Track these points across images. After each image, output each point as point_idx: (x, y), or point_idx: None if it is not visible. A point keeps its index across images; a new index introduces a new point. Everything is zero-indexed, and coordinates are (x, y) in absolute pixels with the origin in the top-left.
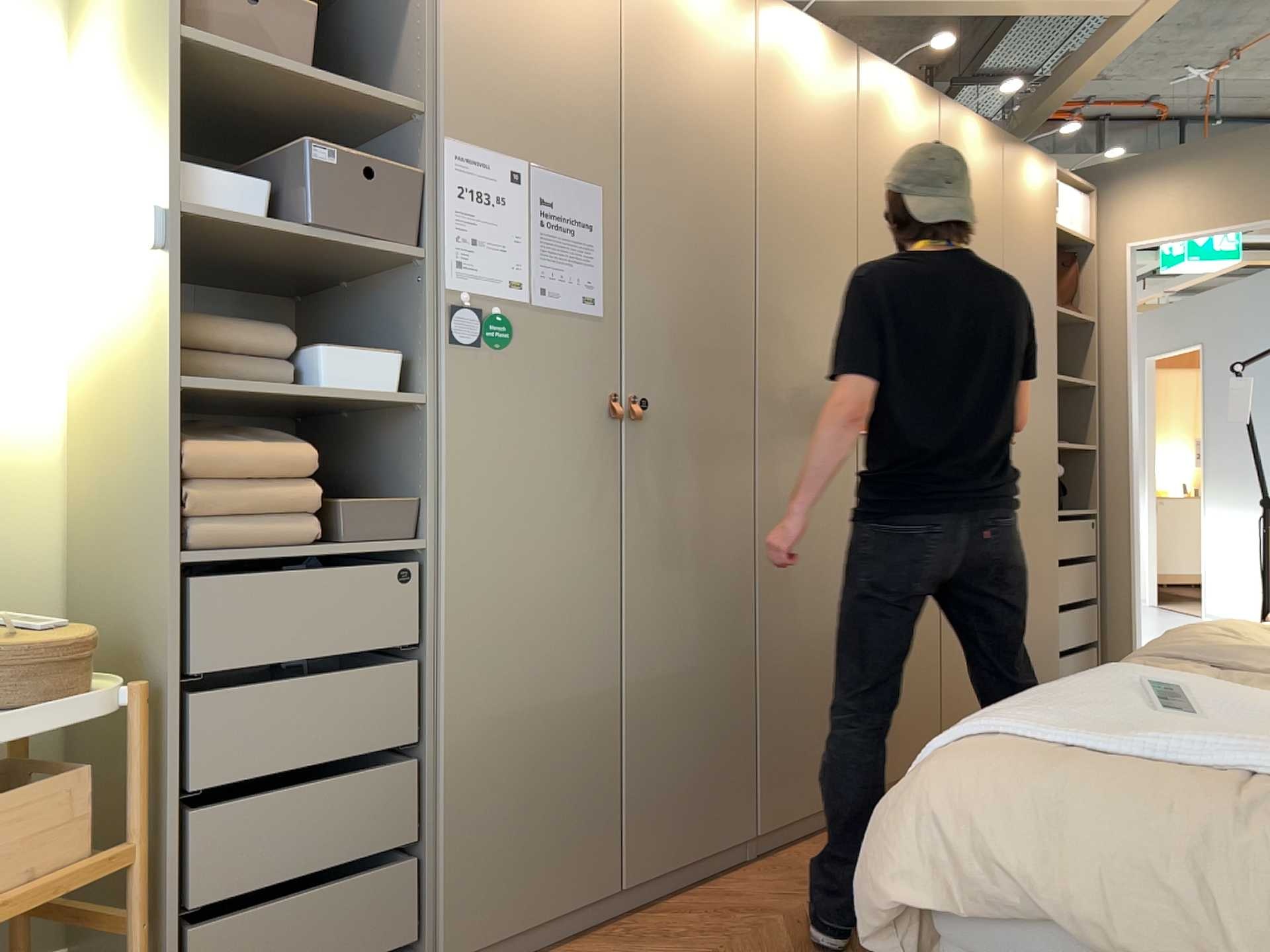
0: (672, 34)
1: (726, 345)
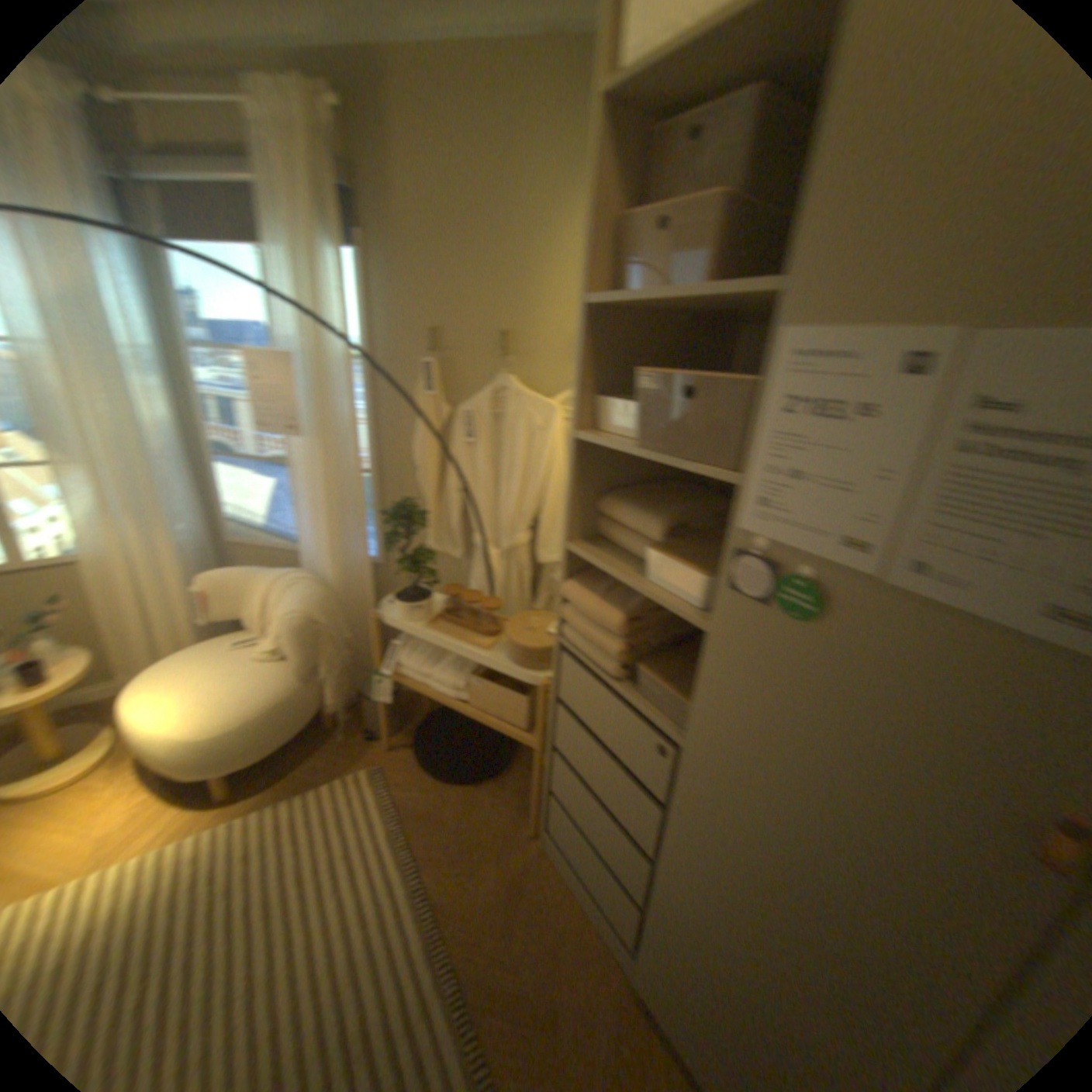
0: None
1: None
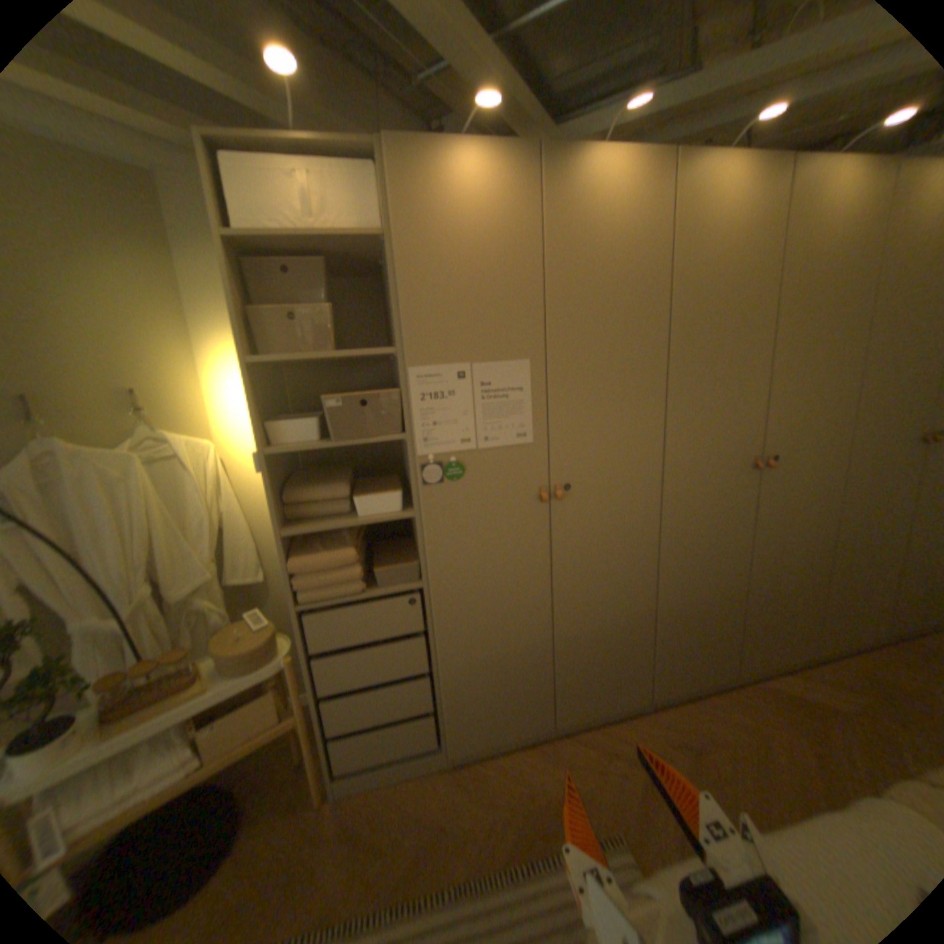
0: (588, 226)
1: (635, 437)
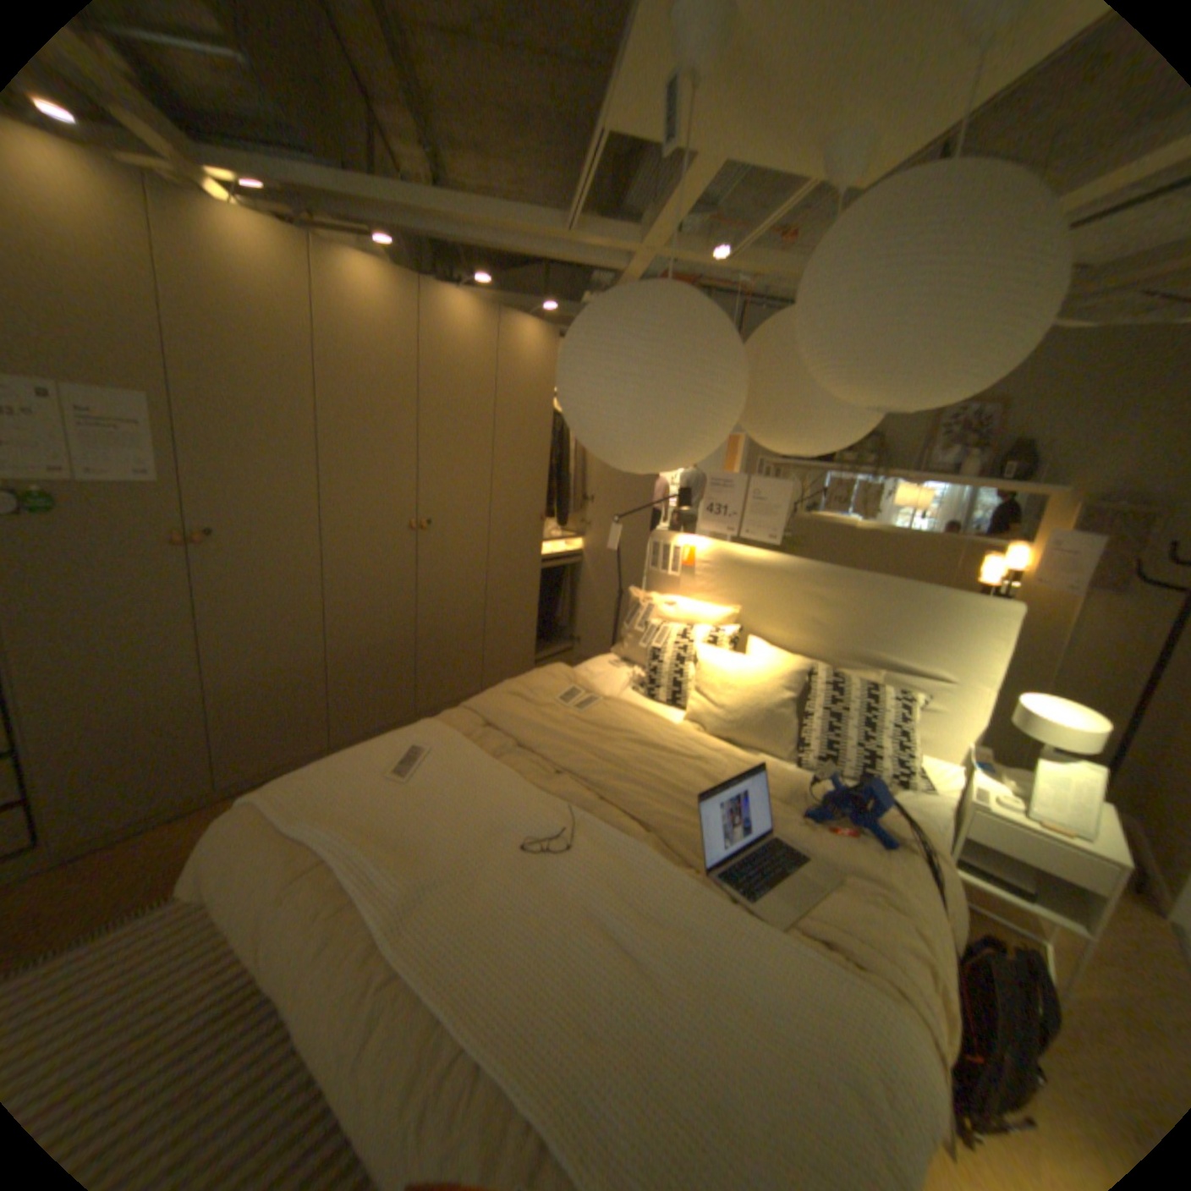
0: (213, 278)
1: (286, 492)
